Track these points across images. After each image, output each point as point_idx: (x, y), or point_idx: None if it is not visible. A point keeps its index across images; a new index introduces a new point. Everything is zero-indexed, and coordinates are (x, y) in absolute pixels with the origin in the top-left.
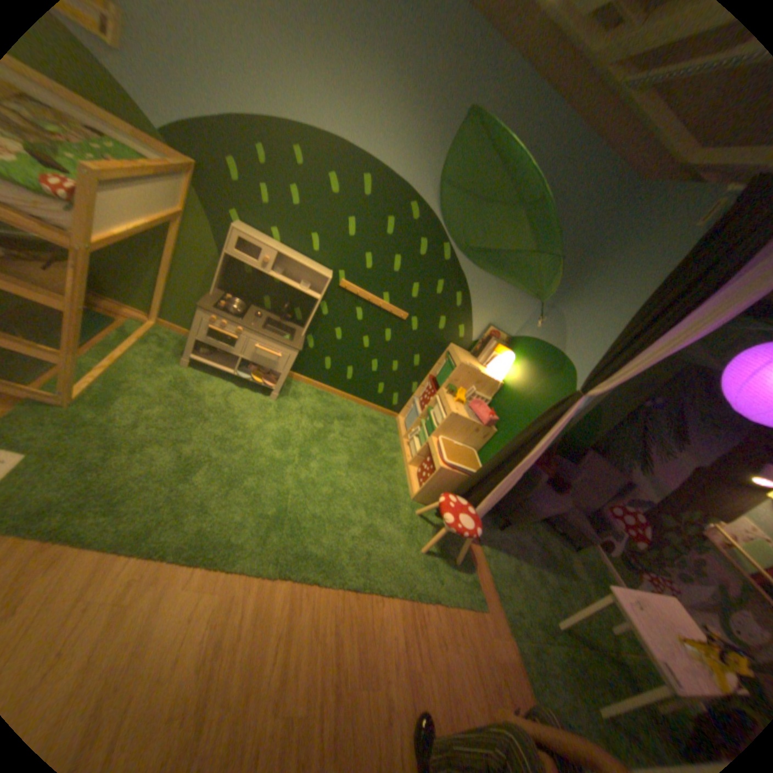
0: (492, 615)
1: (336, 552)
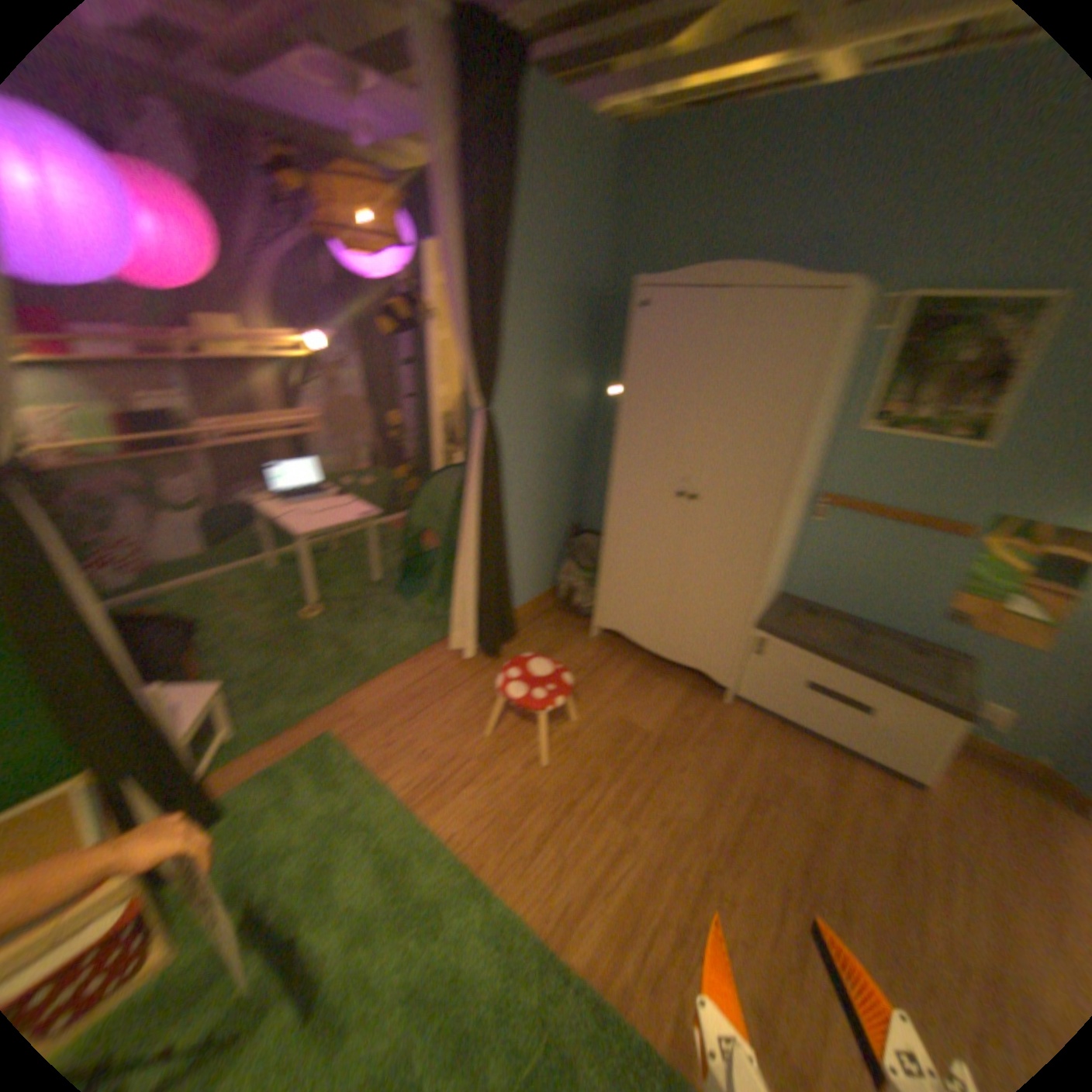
0: (325, 726)
1: (455, 955)
